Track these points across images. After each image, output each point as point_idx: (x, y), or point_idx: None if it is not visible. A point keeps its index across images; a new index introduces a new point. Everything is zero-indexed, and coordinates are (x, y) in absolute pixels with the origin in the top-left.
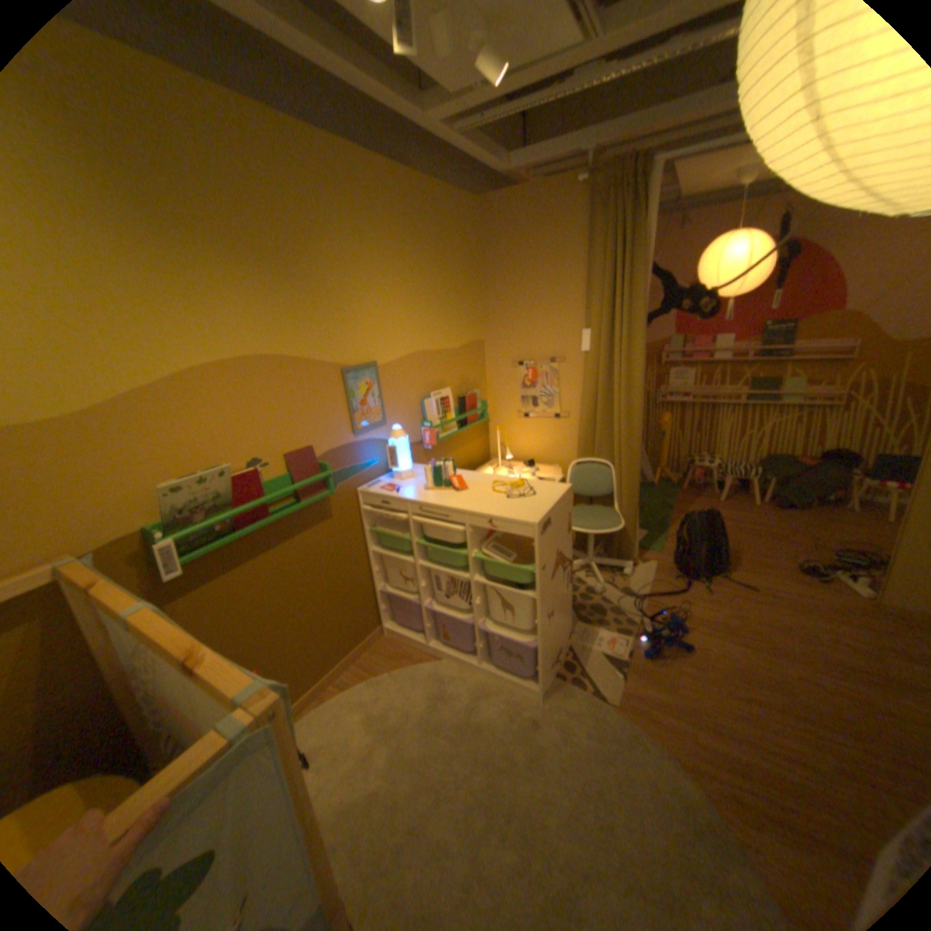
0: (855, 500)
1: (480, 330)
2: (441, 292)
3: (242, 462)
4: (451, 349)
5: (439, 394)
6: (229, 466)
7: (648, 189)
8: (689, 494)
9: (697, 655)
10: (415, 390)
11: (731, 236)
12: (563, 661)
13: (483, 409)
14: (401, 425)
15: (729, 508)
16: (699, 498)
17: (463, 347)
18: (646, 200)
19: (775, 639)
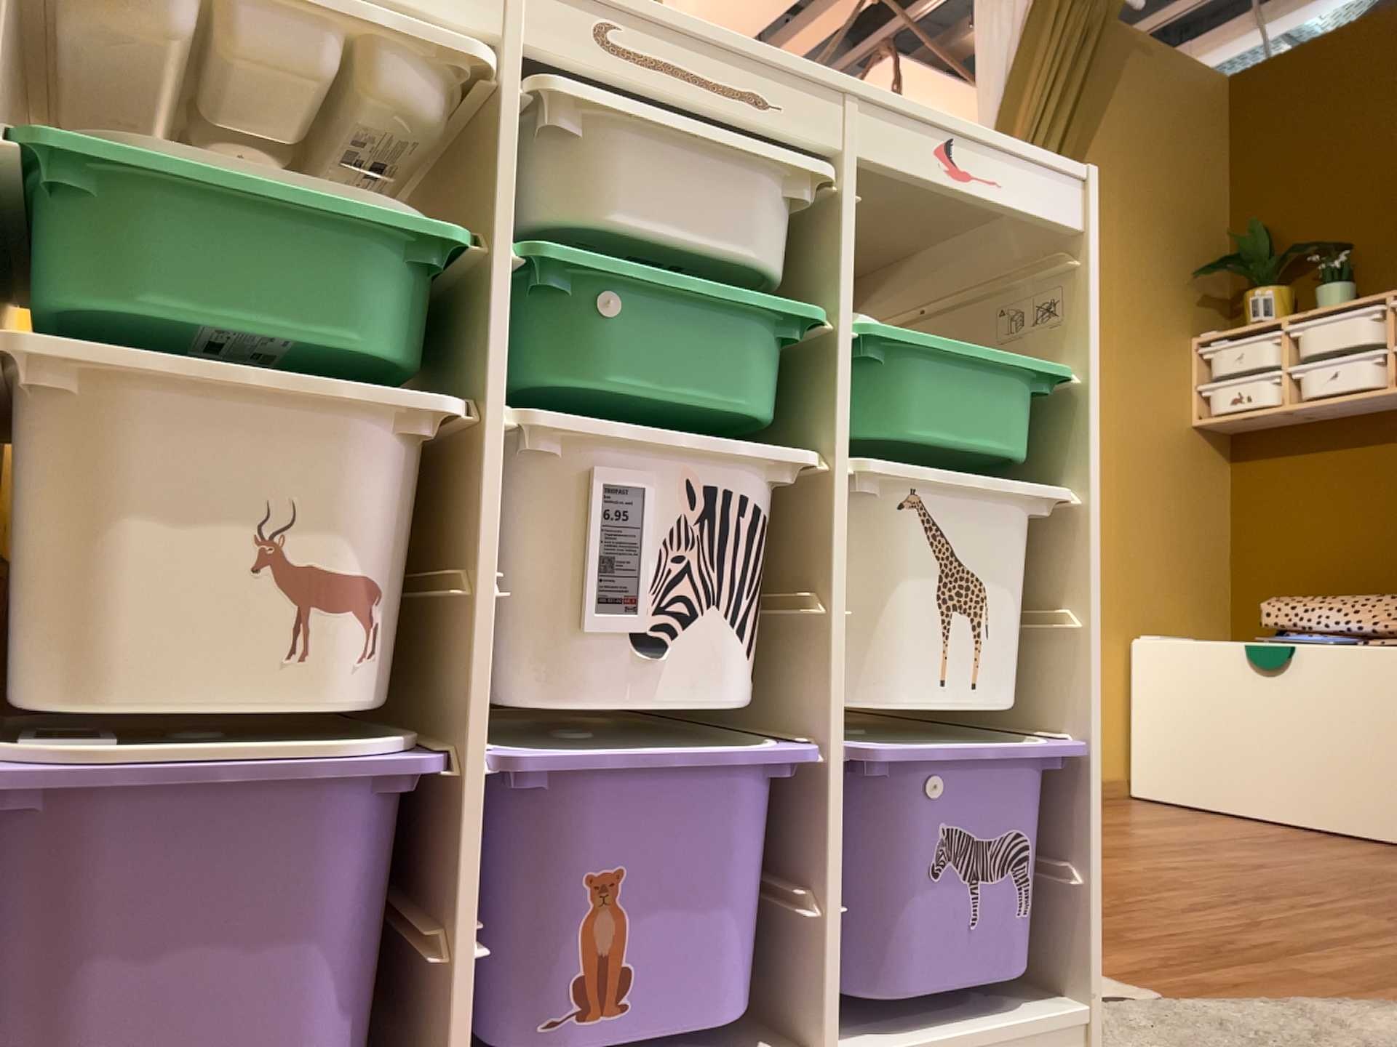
0: None
1: None
2: None
3: None
4: None
5: None
6: None
7: None
8: None
9: None
10: None
11: None
12: None
13: None
14: None
15: None
16: None
17: None
18: None
19: None
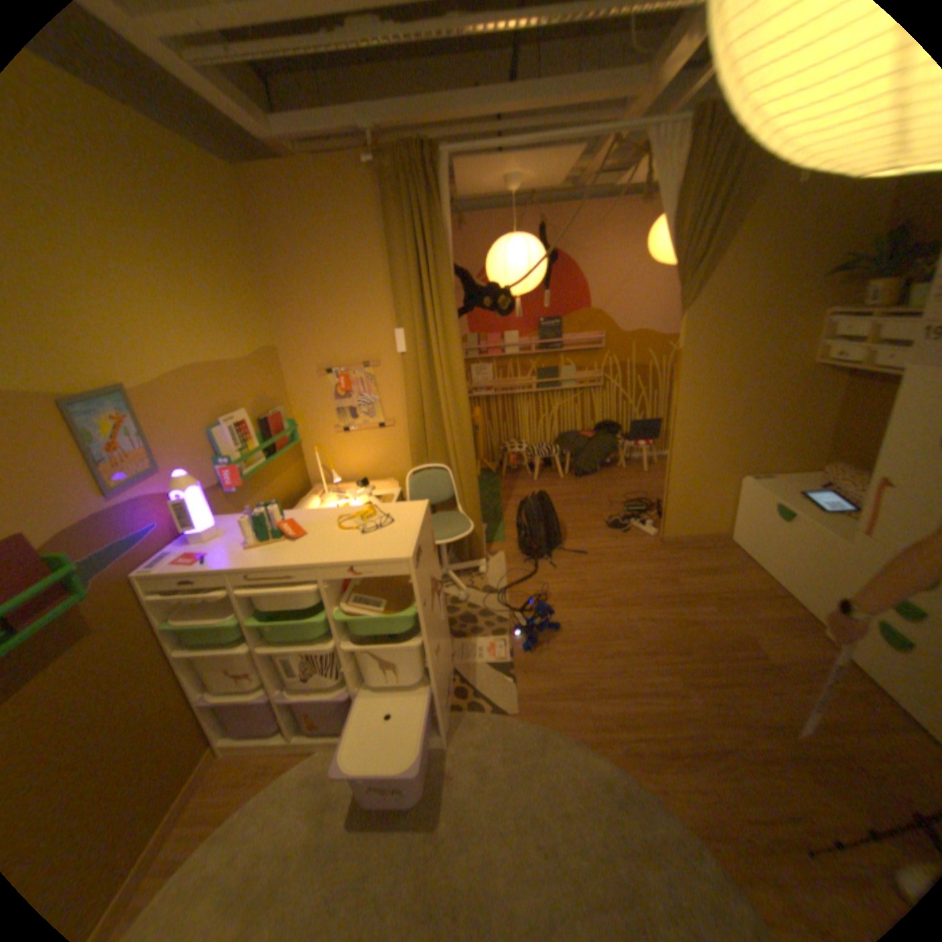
0: (621, 460)
1: (269, 334)
2: (207, 284)
3: None
4: (236, 359)
5: (232, 419)
6: None
7: (439, 182)
8: (508, 480)
9: (563, 630)
10: (196, 417)
11: (510, 239)
12: (452, 690)
13: (293, 429)
14: (183, 469)
15: (541, 485)
16: (517, 481)
17: (252, 356)
18: (439, 193)
19: (611, 591)
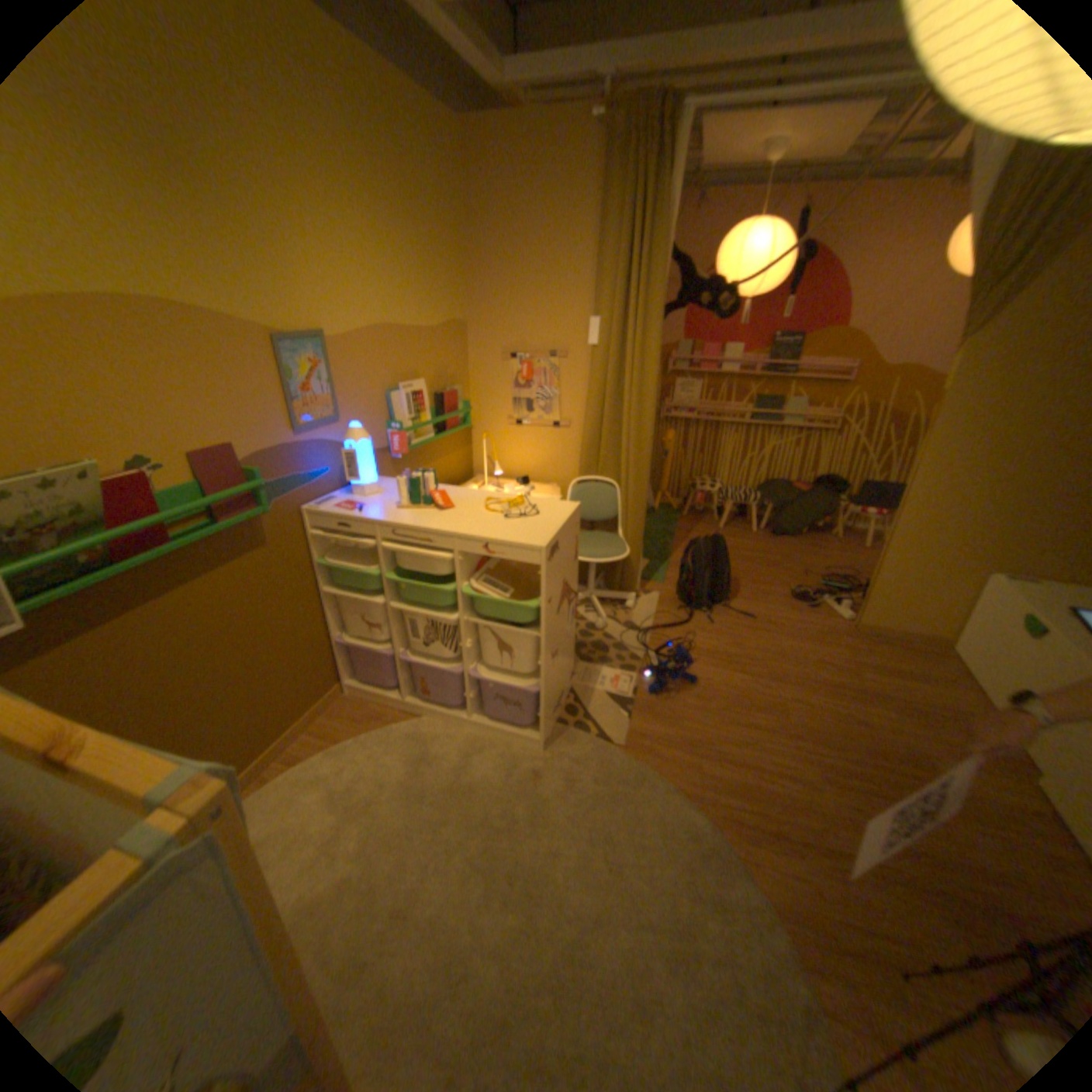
0: (838, 526)
1: (461, 308)
2: (411, 245)
3: (116, 462)
4: (424, 328)
5: (410, 387)
6: (94, 467)
7: (674, 144)
8: (688, 521)
9: (699, 685)
10: (378, 378)
11: (754, 224)
12: (563, 704)
13: (465, 412)
14: (359, 425)
15: (726, 535)
16: (698, 525)
17: (440, 328)
18: (671, 158)
19: (770, 663)
